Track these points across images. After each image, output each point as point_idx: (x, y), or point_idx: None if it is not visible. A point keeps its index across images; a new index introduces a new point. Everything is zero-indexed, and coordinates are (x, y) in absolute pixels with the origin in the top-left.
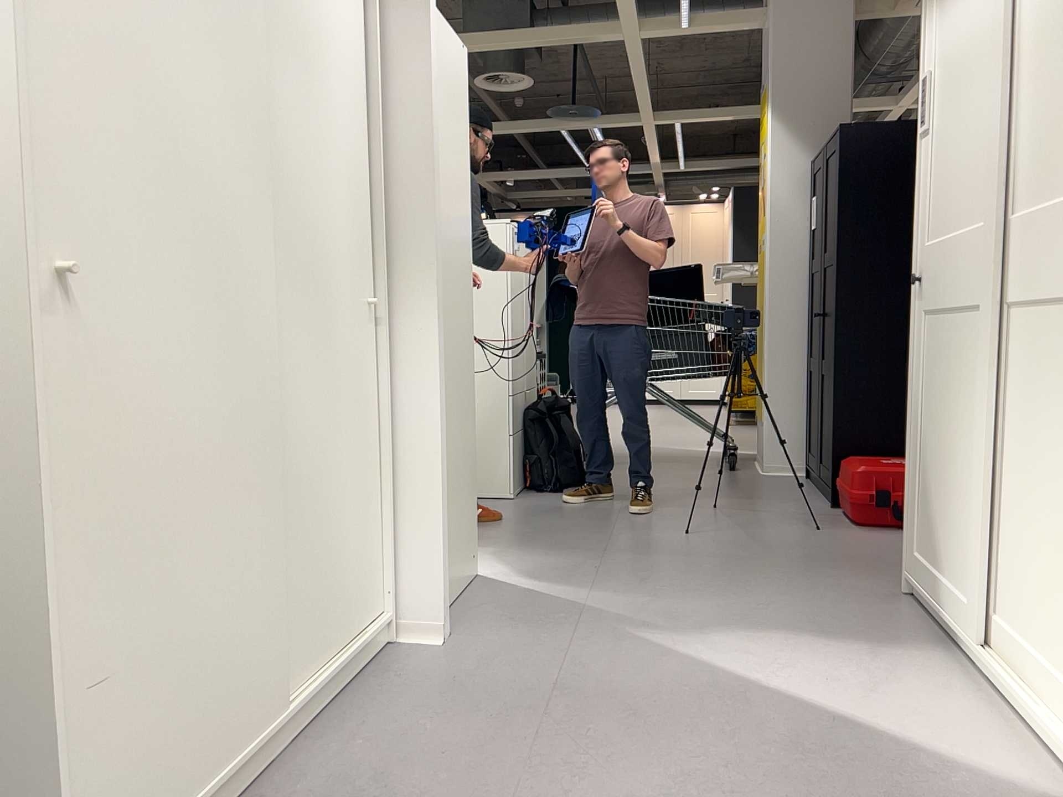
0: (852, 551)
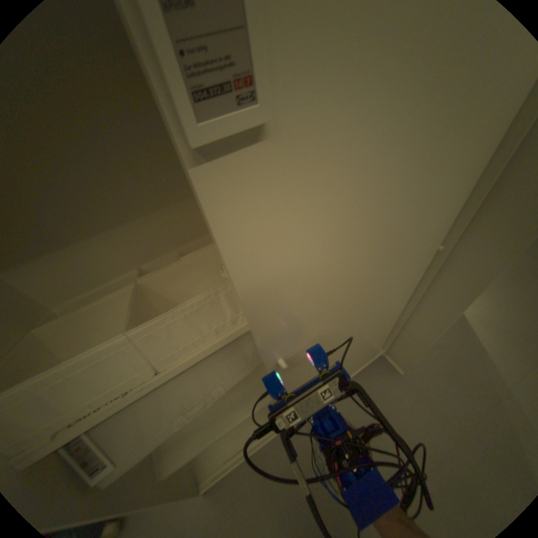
0: None
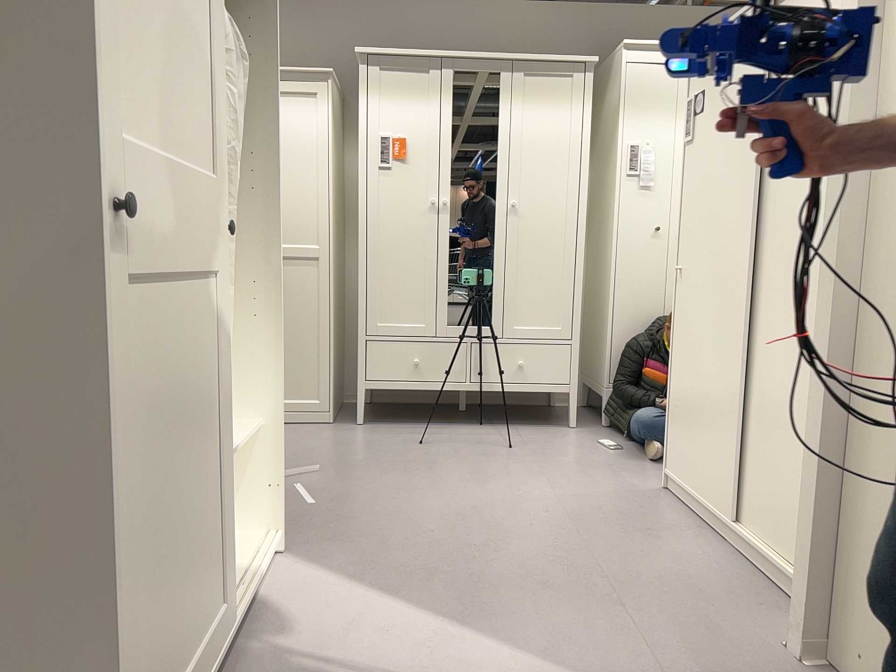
0: None
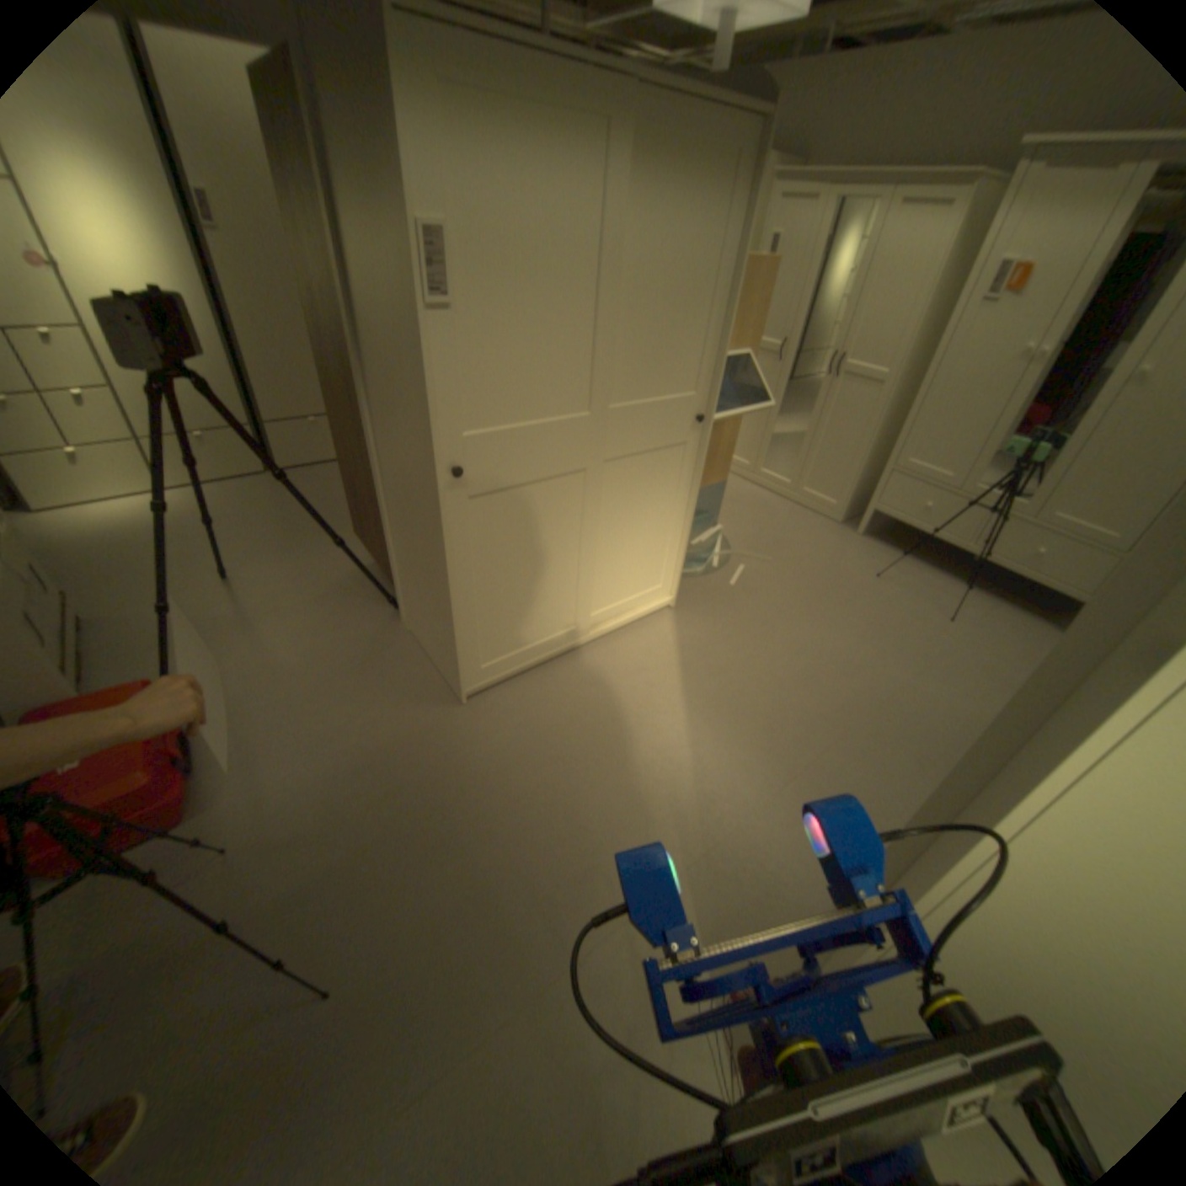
0: (340, 775)
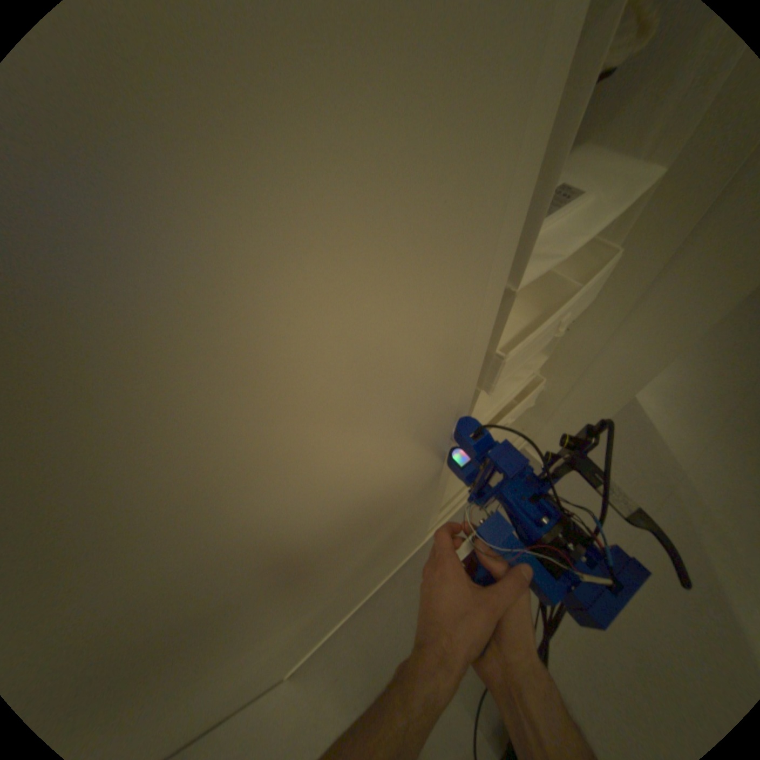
0: None
